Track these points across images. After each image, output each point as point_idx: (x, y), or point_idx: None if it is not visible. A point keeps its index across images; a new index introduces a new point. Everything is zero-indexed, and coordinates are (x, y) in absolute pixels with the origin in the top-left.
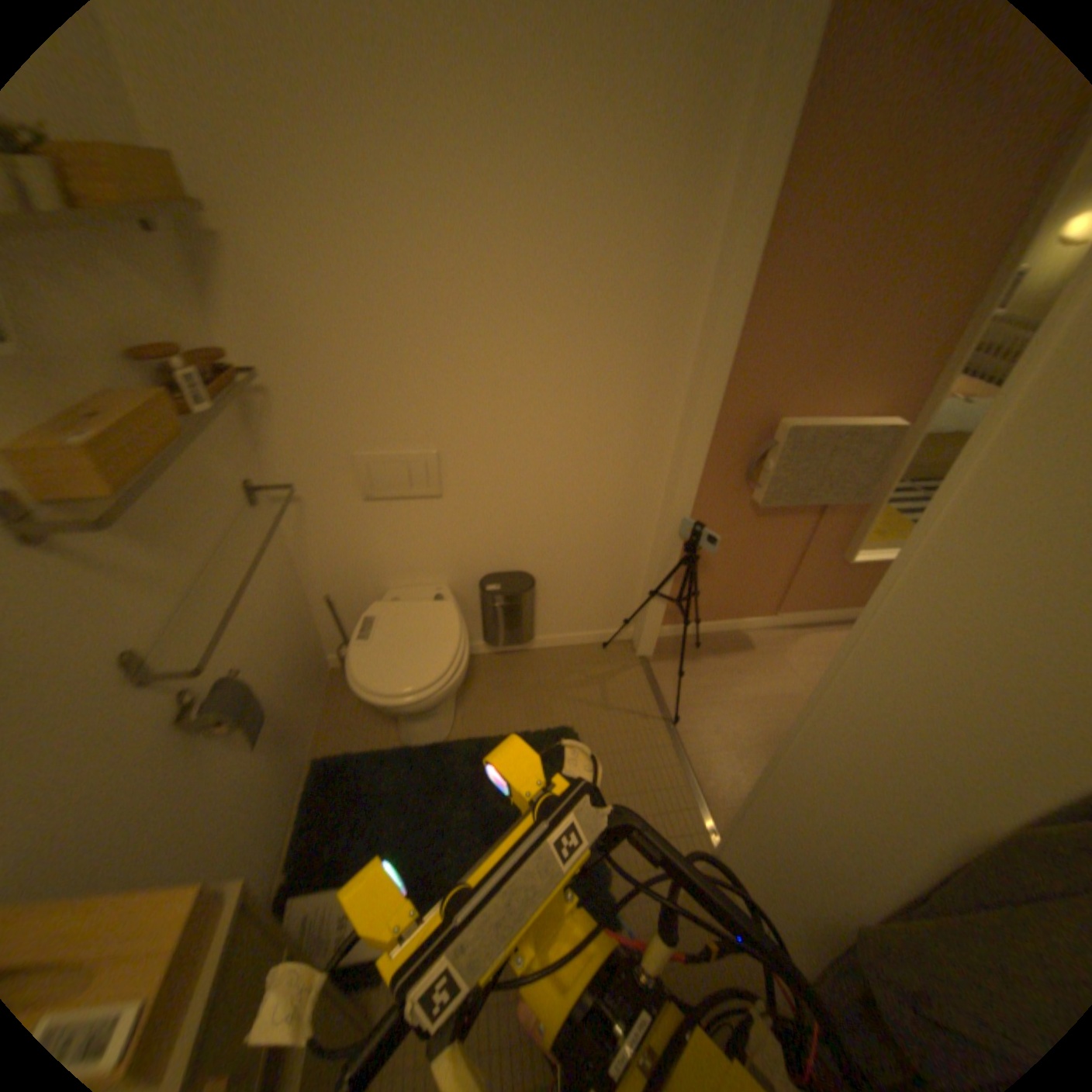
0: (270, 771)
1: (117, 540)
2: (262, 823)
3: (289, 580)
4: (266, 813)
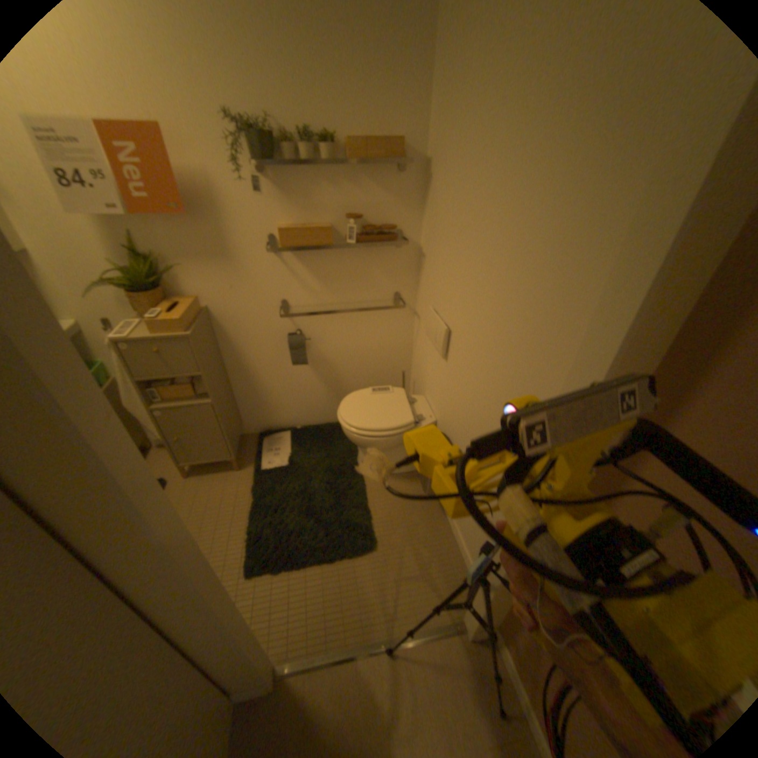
0: (325, 398)
1: (303, 271)
2: (308, 406)
3: (400, 353)
4: (312, 406)
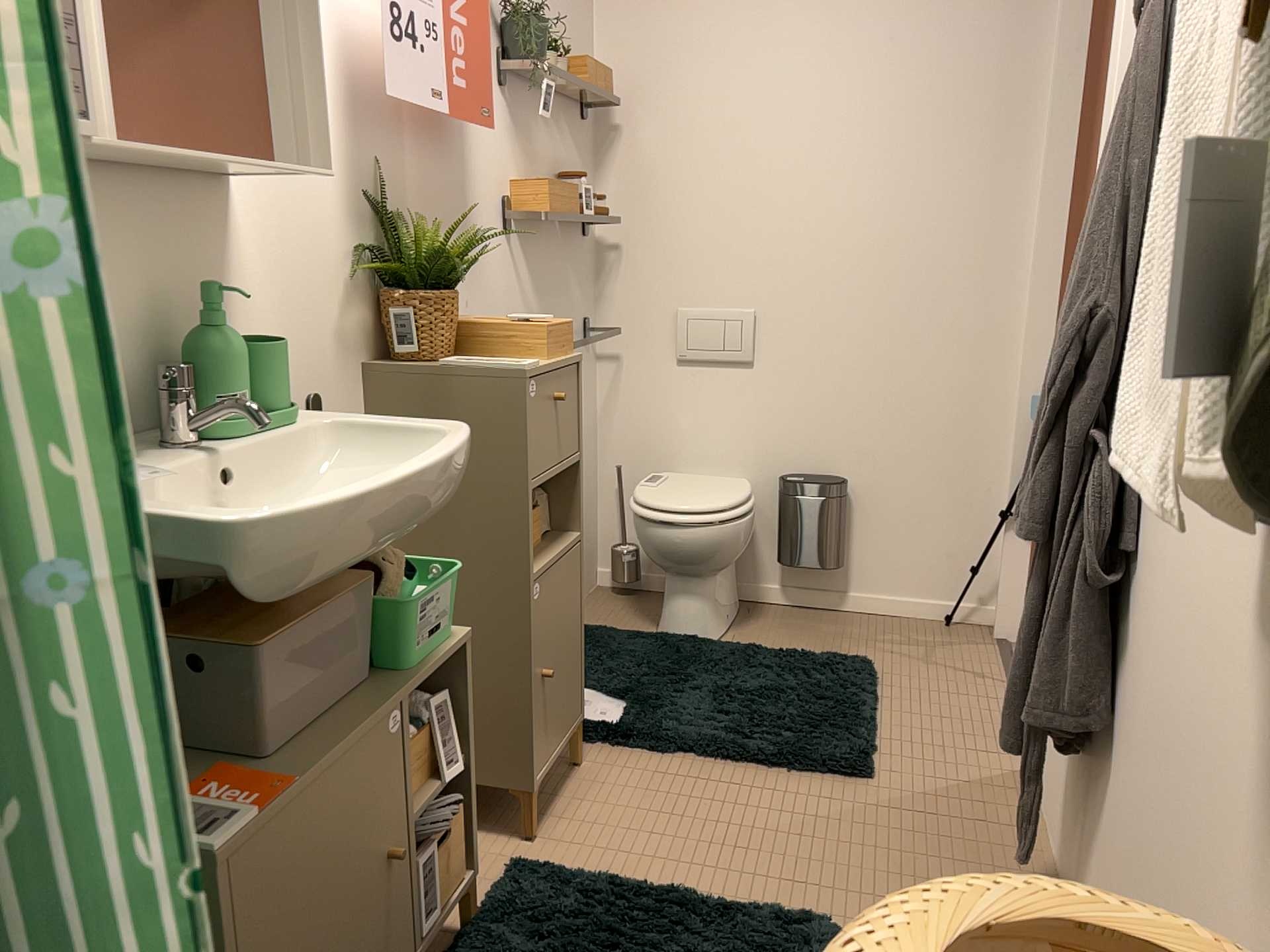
0: None
1: (526, 271)
2: None
3: (590, 439)
4: None
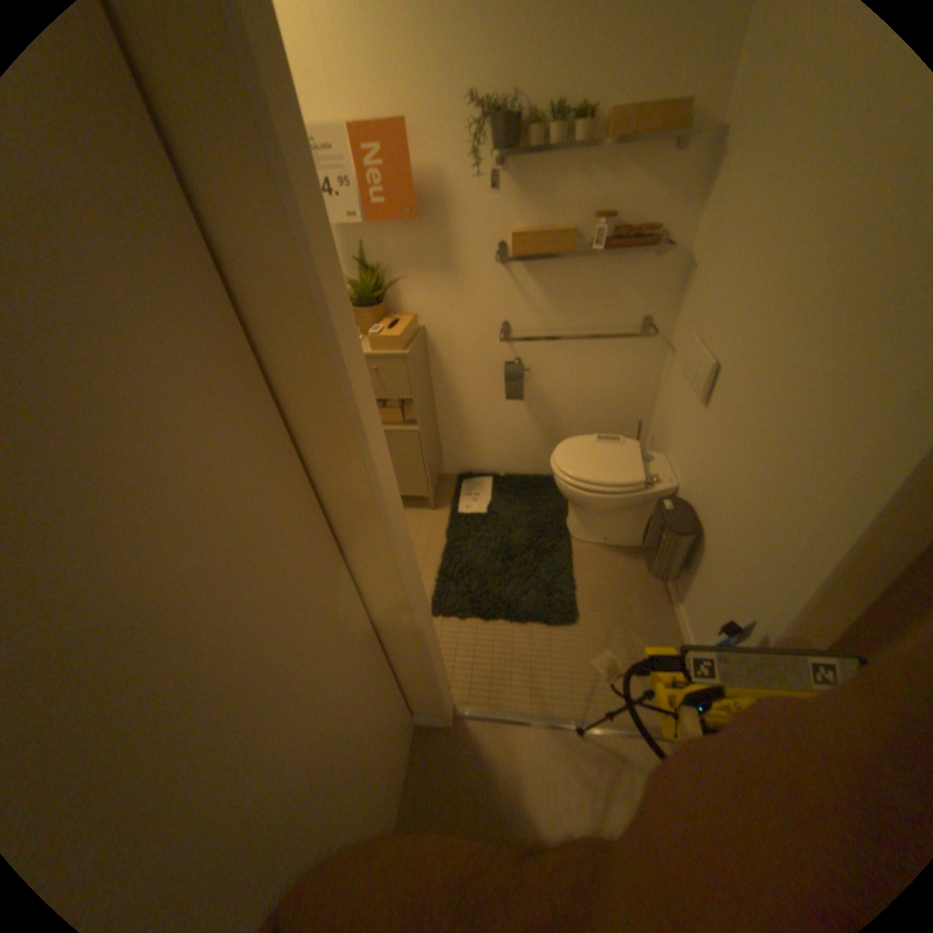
0: (537, 445)
1: (533, 286)
2: (516, 452)
3: (640, 397)
4: (520, 452)
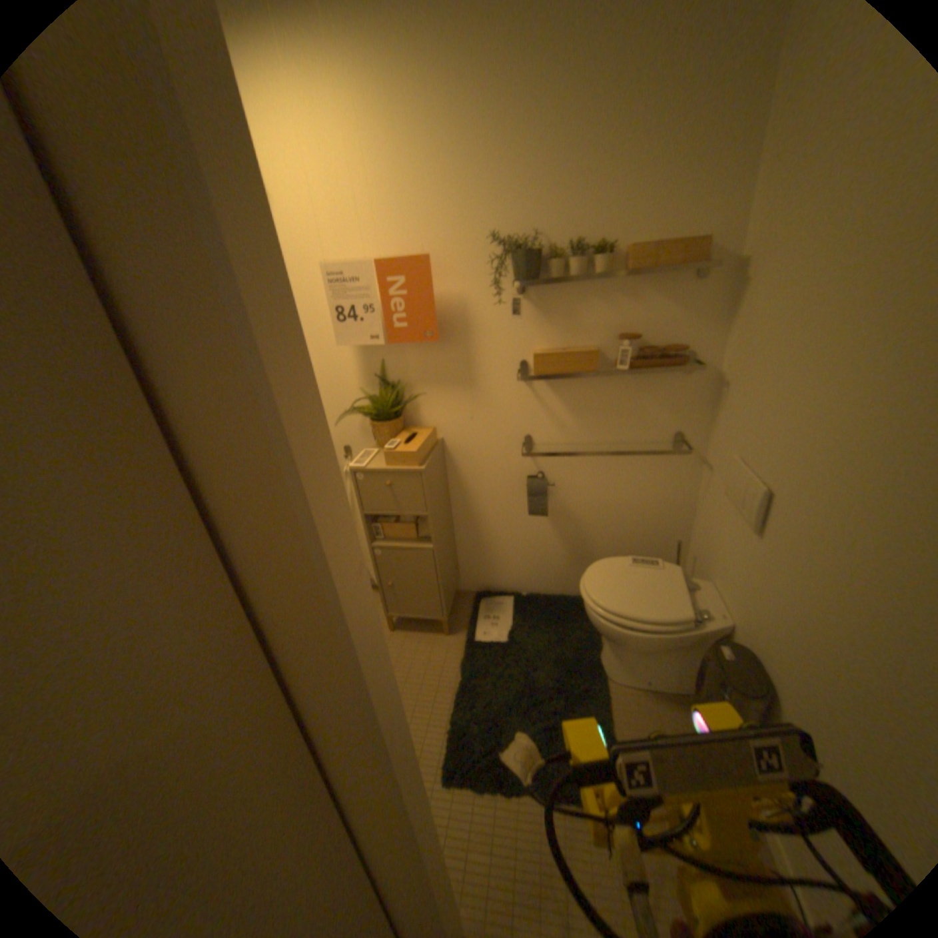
0: (562, 562)
1: (554, 401)
2: (538, 568)
3: (675, 514)
4: (543, 569)
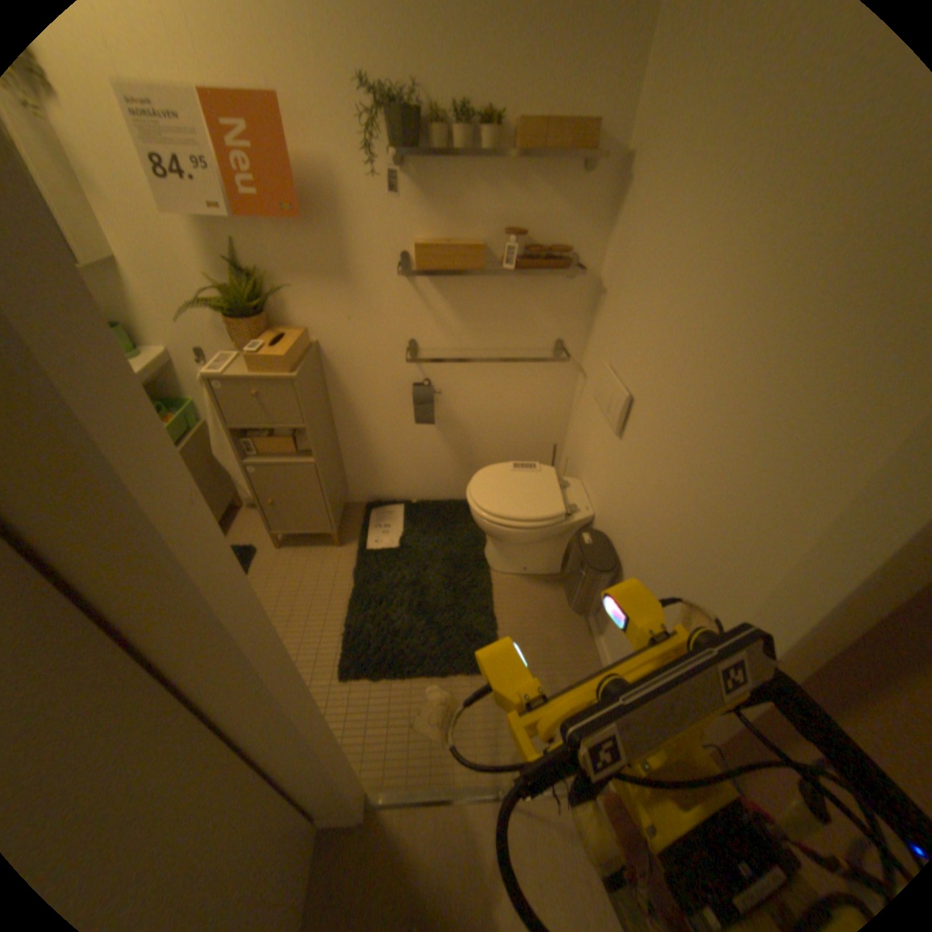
0: (450, 468)
1: (440, 302)
2: (428, 476)
3: (553, 419)
4: (433, 476)
